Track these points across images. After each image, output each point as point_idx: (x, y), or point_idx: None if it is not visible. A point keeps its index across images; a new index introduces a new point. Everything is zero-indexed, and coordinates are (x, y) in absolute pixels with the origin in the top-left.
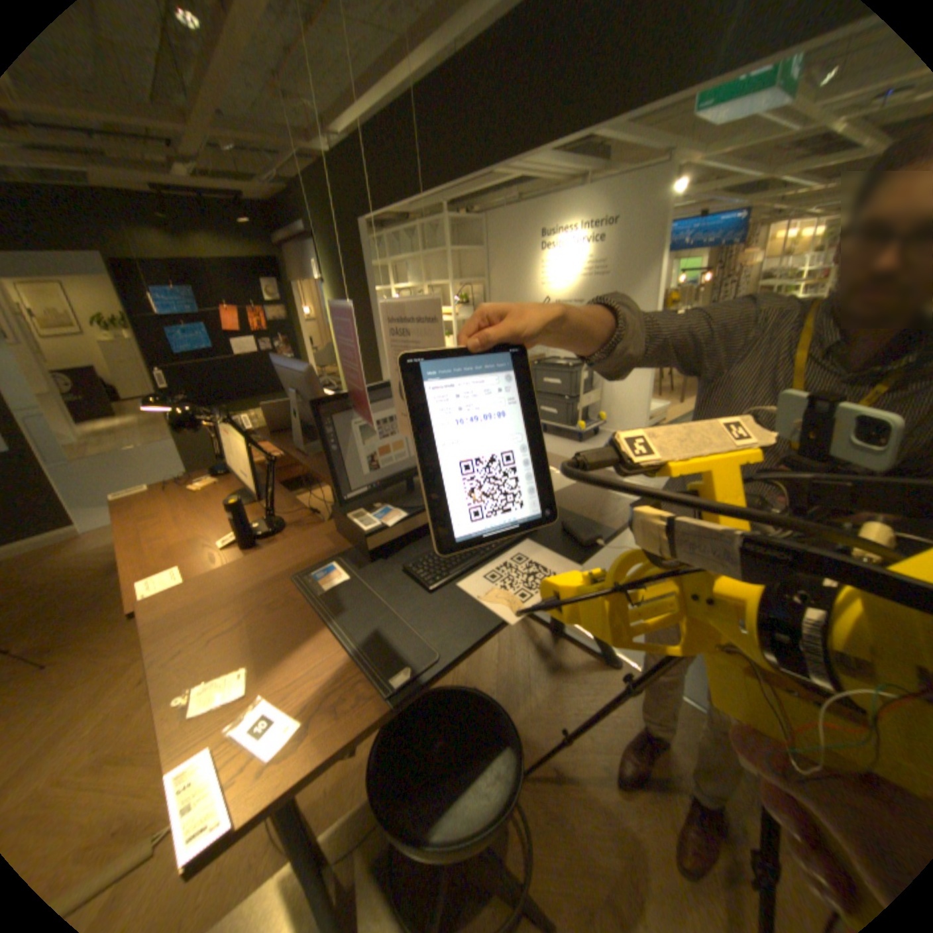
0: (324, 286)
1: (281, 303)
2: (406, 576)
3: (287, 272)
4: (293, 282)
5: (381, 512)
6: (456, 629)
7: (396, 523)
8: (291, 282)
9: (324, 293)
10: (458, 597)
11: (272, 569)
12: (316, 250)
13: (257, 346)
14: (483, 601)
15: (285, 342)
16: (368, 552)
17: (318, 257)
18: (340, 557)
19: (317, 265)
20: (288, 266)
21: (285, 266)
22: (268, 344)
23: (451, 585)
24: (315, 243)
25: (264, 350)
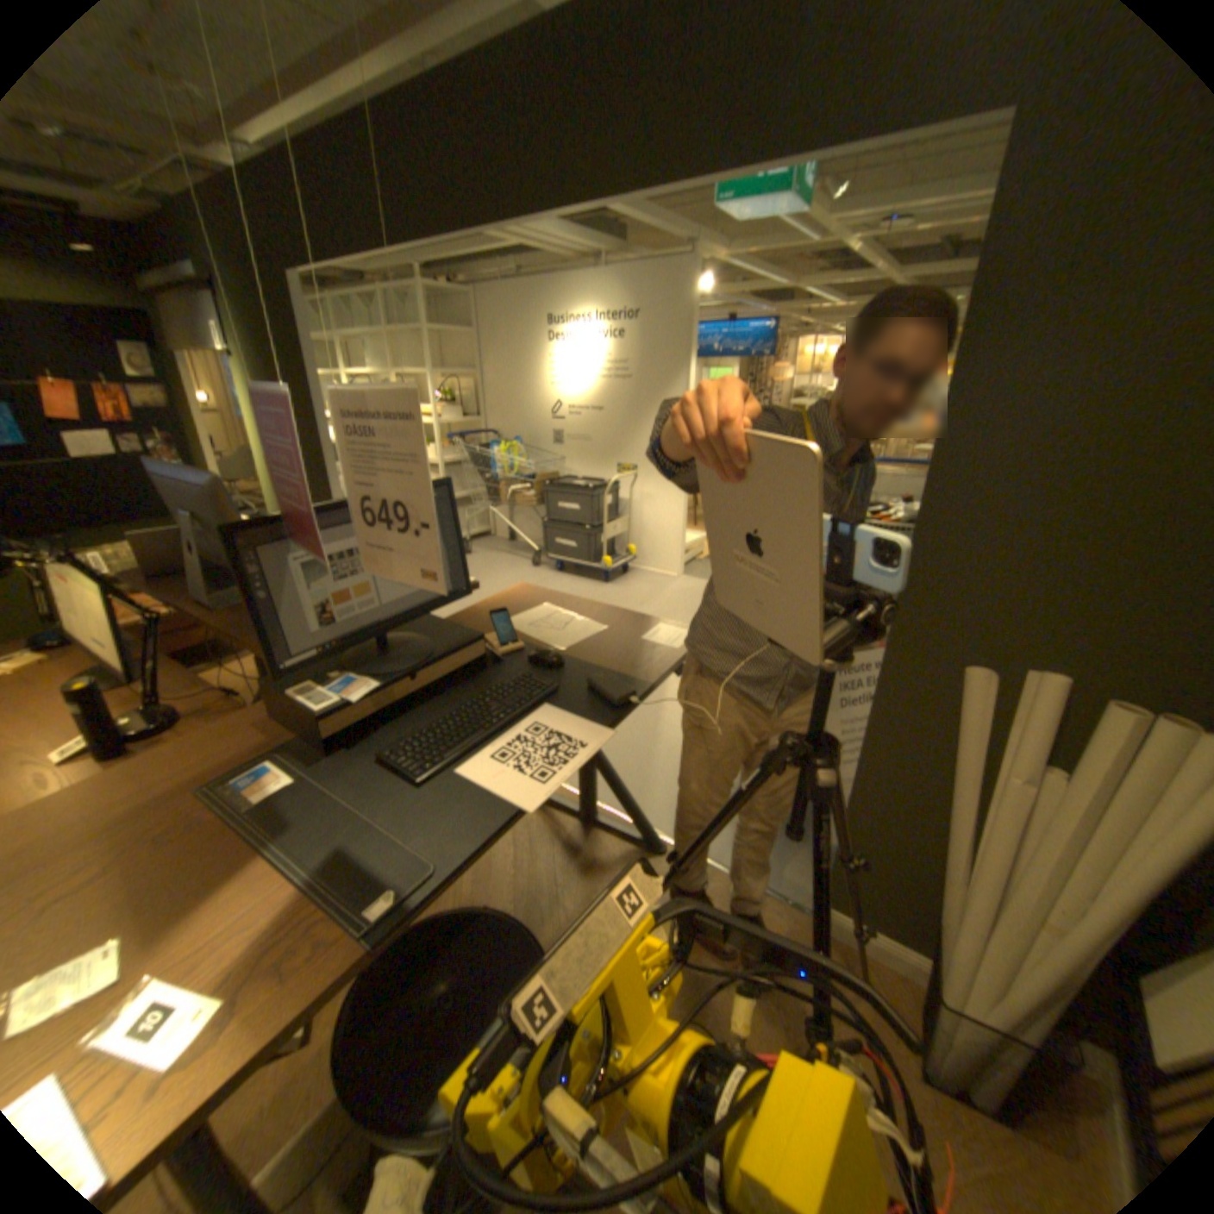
0: (234, 361)
1: (158, 381)
2: (382, 768)
3: (168, 336)
4: (178, 351)
5: (340, 683)
6: (456, 828)
7: (364, 696)
8: (175, 351)
9: (233, 371)
10: (457, 787)
11: (160, 783)
12: (219, 308)
13: (115, 444)
14: (491, 788)
15: (167, 441)
16: (323, 740)
17: (222, 319)
18: (278, 753)
19: (220, 330)
20: (168, 327)
21: (164, 327)
22: (136, 443)
23: (447, 773)
24: (216, 297)
25: (129, 452)
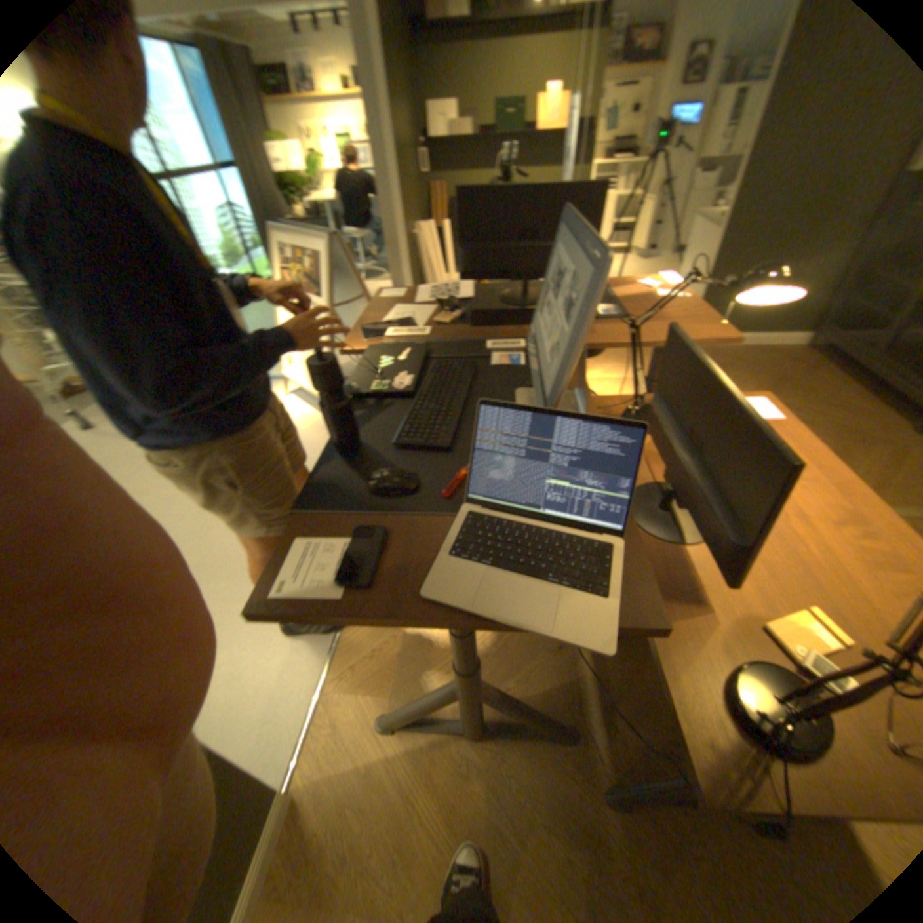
0: None
1: None
2: None
3: None
4: None
5: None
6: None
7: None
8: None
9: None
10: None
11: None
12: None
13: None
14: None
15: None
16: None
17: None
18: None
19: None
20: None
21: None
22: None
23: None
24: None
25: None
